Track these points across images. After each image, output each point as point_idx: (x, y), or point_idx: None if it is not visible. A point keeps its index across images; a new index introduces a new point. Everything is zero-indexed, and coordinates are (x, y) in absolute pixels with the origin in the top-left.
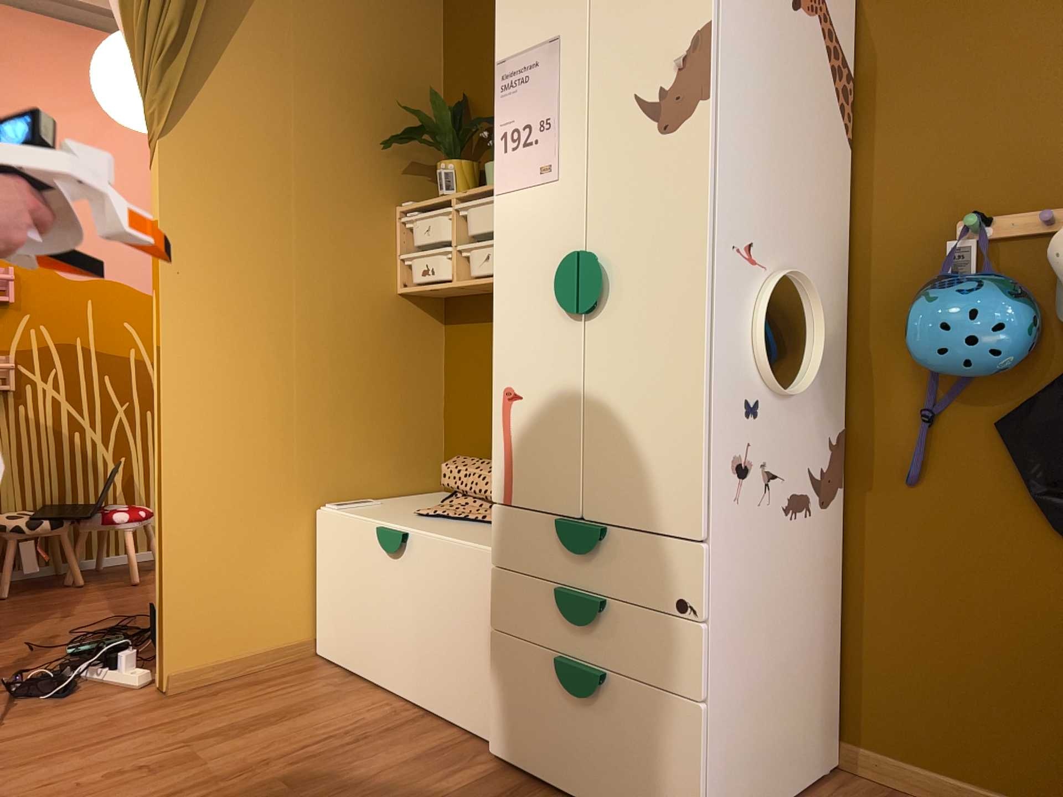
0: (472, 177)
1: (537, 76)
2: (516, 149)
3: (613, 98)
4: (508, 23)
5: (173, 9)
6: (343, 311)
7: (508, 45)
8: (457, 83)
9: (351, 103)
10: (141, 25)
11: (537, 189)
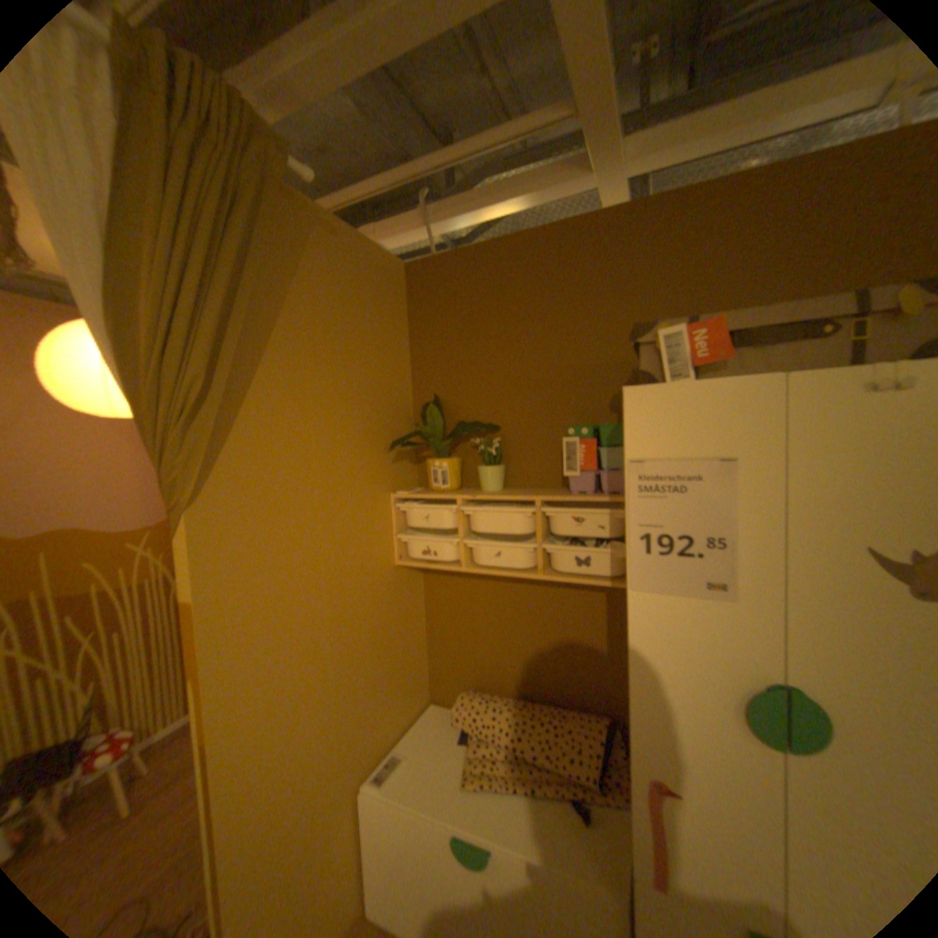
0: (460, 470)
1: (703, 490)
2: (666, 554)
3: (832, 541)
4: (647, 421)
5: (191, 356)
6: (362, 603)
7: (647, 444)
8: (426, 381)
9: (355, 413)
10: (146, 377)
11: (704, 603)
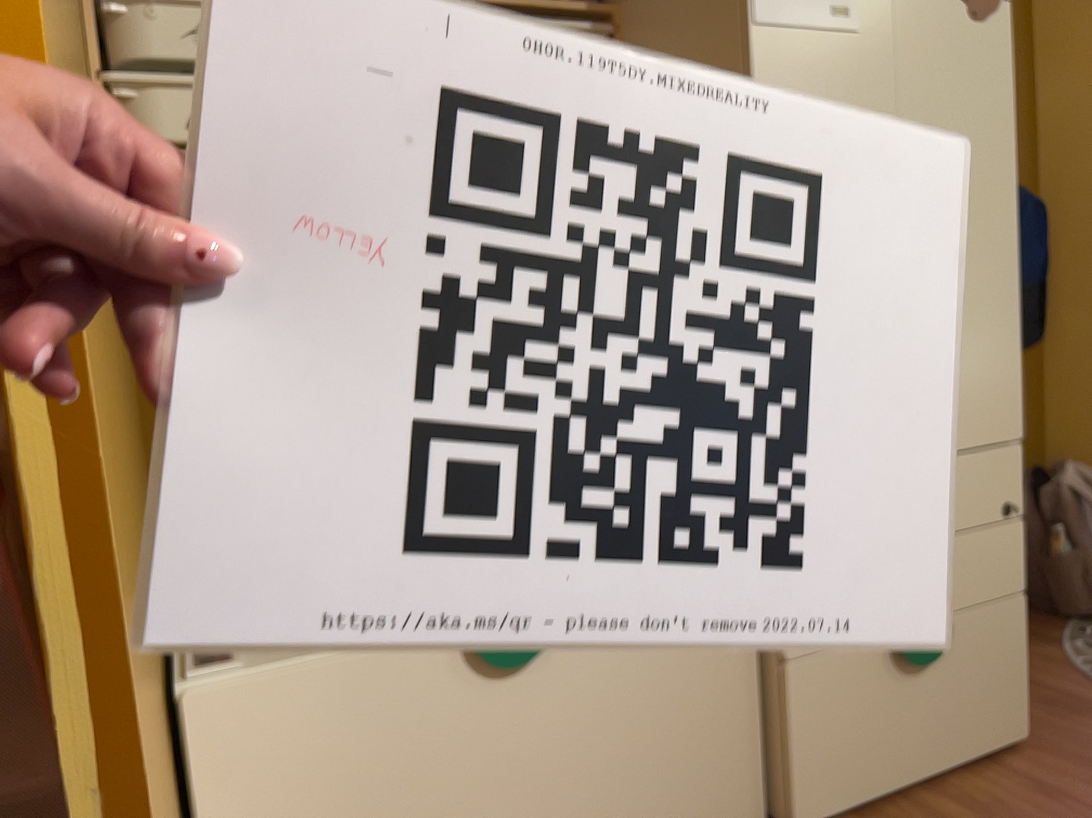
0: None
1: None
2: None
3: None
4: None
5: None
6: None
7: None
8: None
9: None
10: None
11: (829, 36)
